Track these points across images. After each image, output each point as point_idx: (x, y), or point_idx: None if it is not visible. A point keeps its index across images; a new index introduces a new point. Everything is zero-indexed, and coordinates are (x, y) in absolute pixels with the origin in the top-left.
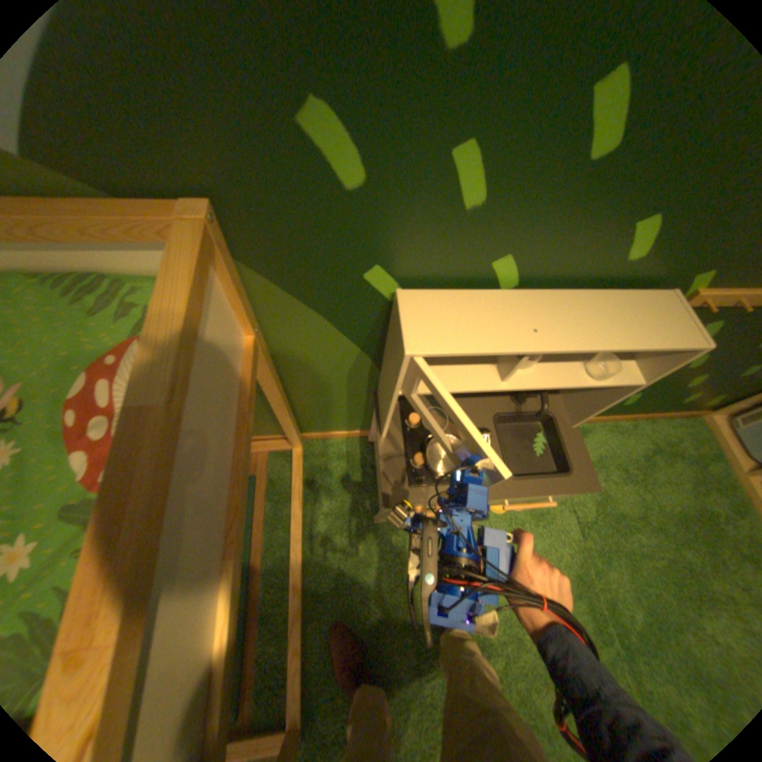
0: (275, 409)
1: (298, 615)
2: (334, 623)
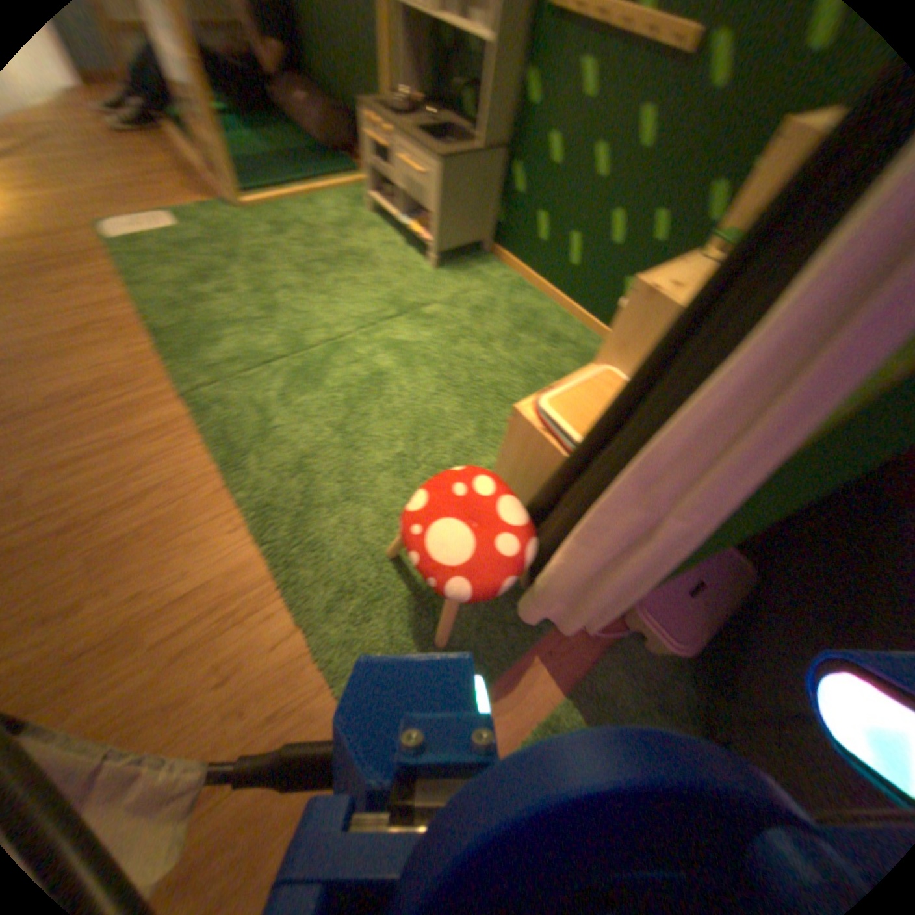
0: (379, 78)
1: (291, 190)
2: (295, 208)
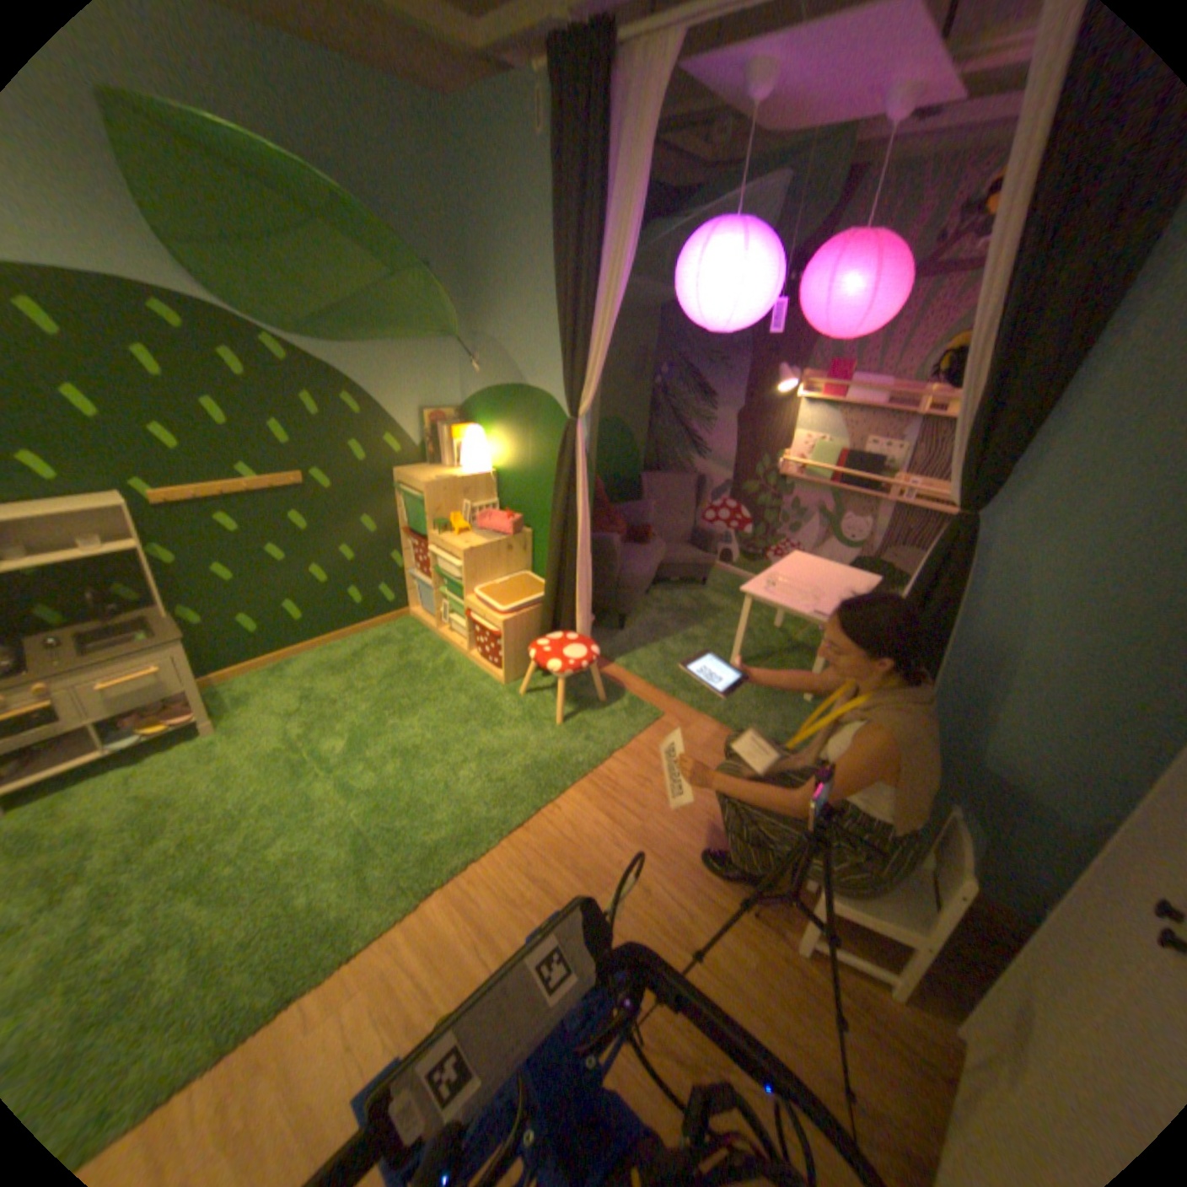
0: None
1: None
2: None
